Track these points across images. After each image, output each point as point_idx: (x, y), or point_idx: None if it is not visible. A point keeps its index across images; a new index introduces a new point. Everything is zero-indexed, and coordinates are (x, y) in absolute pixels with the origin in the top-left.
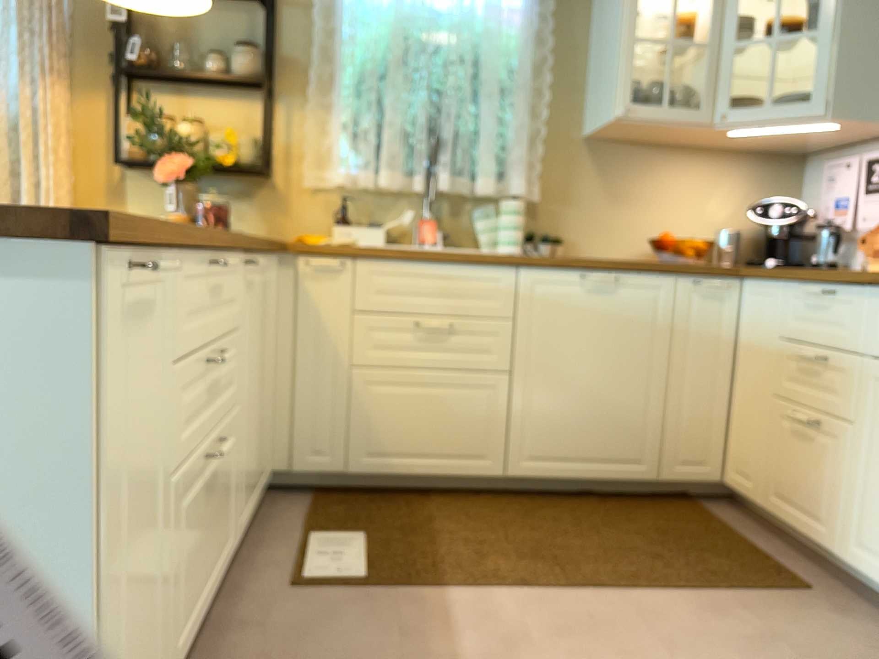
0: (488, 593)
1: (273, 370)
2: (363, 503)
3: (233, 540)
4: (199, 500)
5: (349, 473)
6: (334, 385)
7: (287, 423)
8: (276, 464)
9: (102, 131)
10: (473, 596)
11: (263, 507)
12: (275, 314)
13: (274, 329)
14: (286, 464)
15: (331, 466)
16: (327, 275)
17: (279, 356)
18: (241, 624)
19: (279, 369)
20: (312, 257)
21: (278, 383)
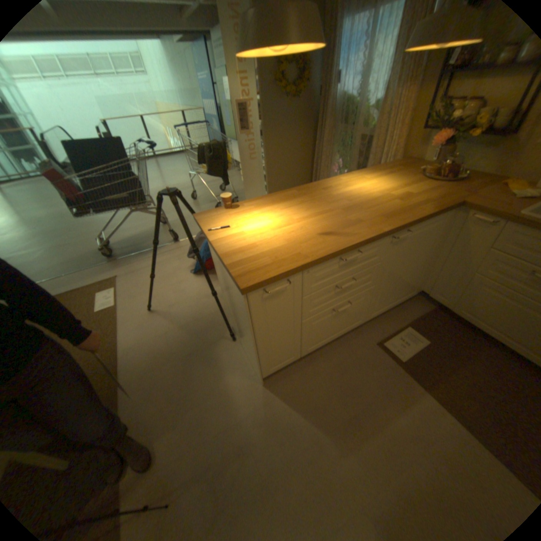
0: (448, 414)
1: (437, 256)
2: (453, 327)
3: (368, 319)
4: (334, 318)
5: (455, 312)
6: (464, 276)
7: (436, 278)
8: (426, 289)
9: (428, 105)
10: (439, 408)
11: (411, 302)
12: (447, 233)
13: (444, 239)
14: (430, 291)
15: (448, 304)
16: (486, 224)
17: (443, 251)
18: (352, 346)
19: (441, 256)
20: (480, 213)
21: (438, 261)
